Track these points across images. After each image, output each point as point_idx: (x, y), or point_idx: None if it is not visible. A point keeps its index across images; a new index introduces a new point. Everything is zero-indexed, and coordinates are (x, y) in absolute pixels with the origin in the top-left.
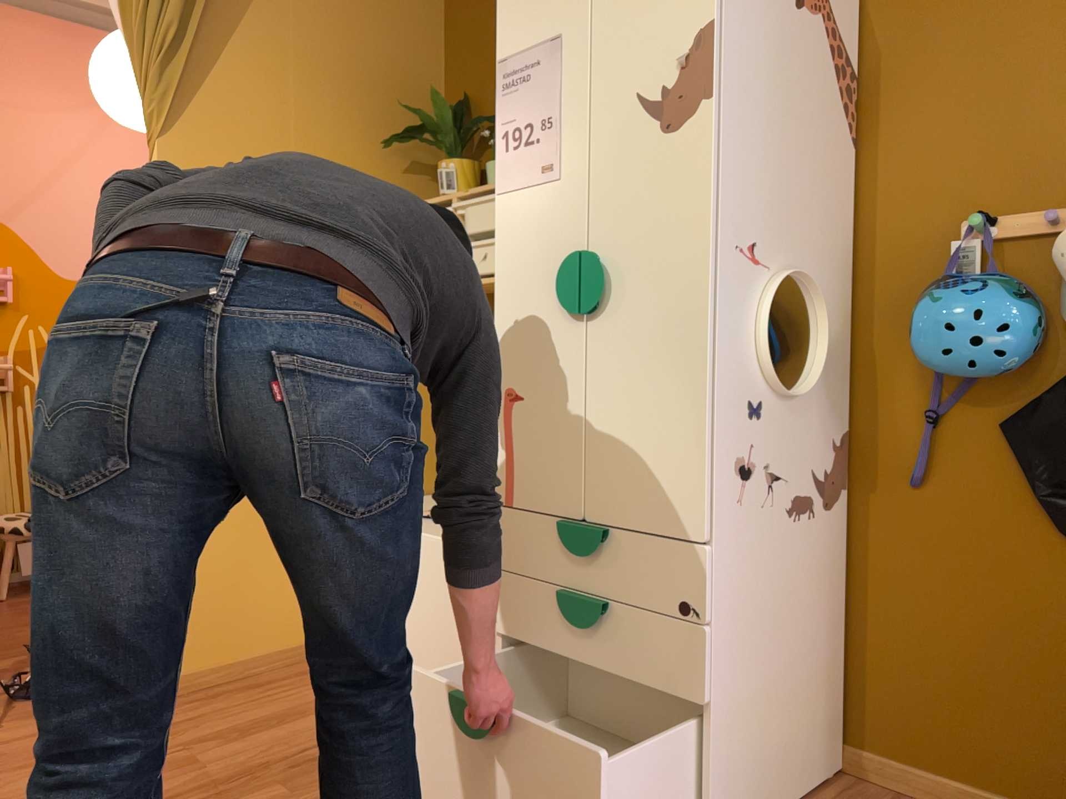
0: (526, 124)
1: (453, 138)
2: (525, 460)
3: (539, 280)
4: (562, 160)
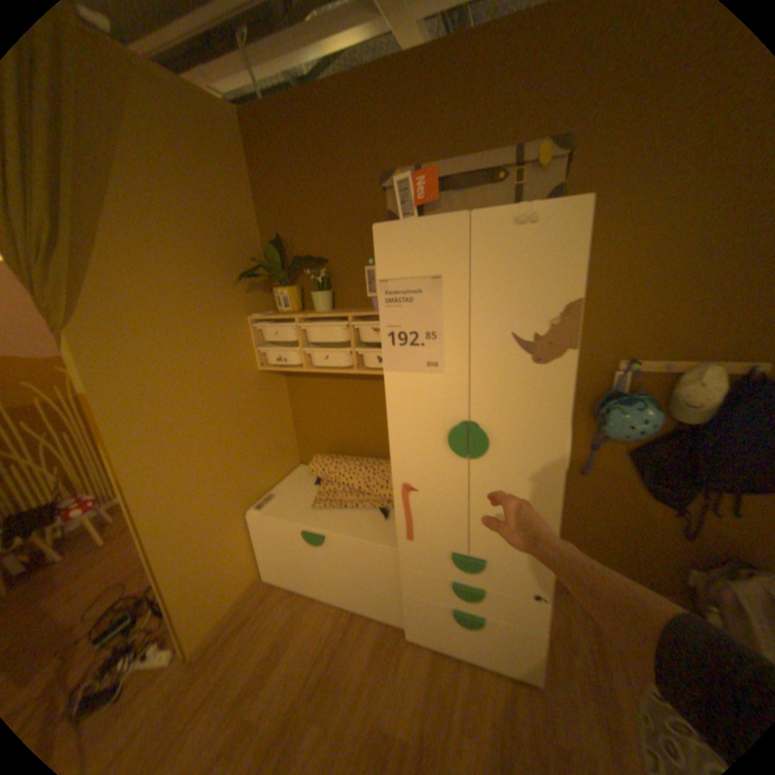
0: (410, 331)
1: (284, 274)
2: (421, 520)
3: (426, 430)
4: (444, 362)
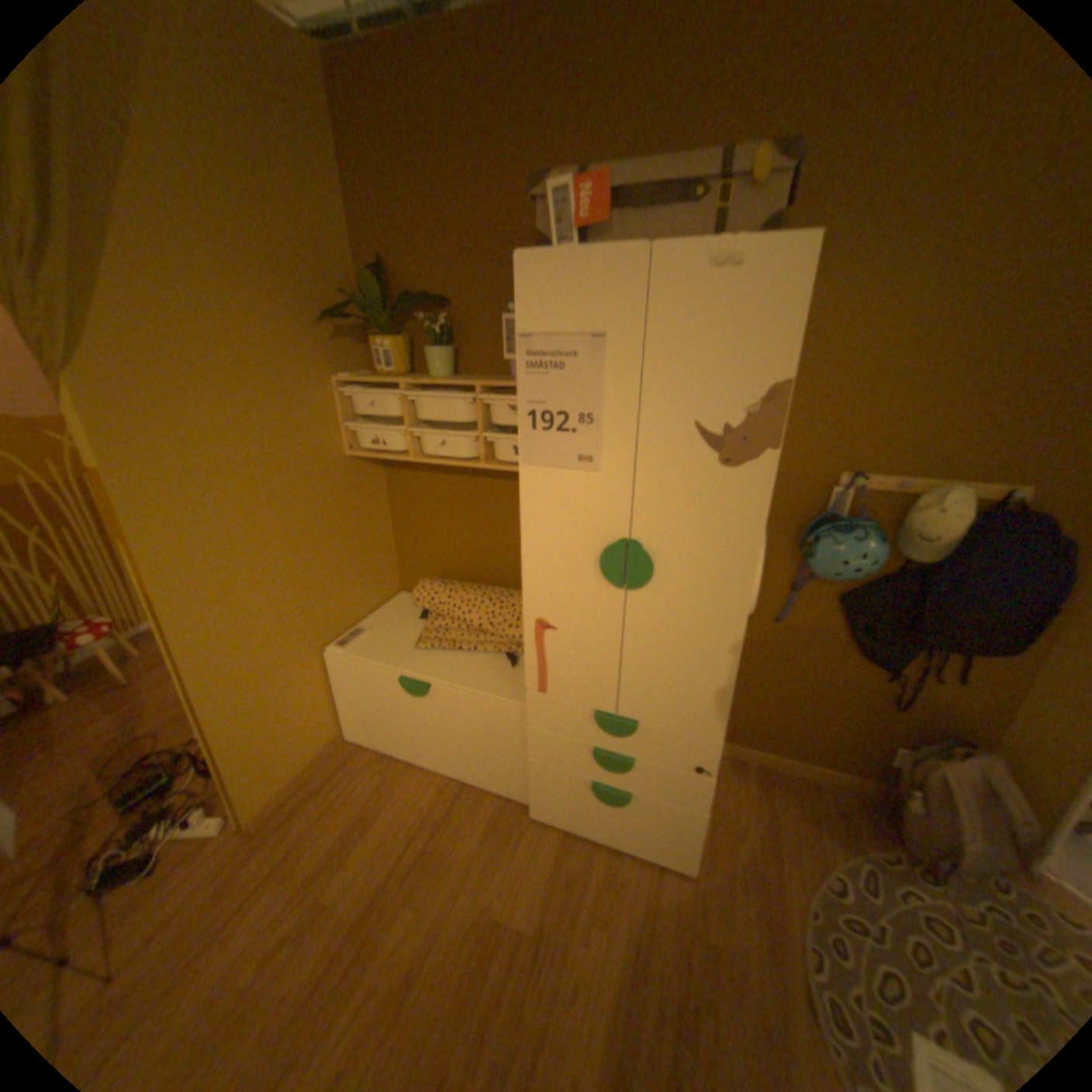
0: (559, 411)
1: (386, 318)
2: (558, 668)
3: (573, 549)
4: (603, 457)
